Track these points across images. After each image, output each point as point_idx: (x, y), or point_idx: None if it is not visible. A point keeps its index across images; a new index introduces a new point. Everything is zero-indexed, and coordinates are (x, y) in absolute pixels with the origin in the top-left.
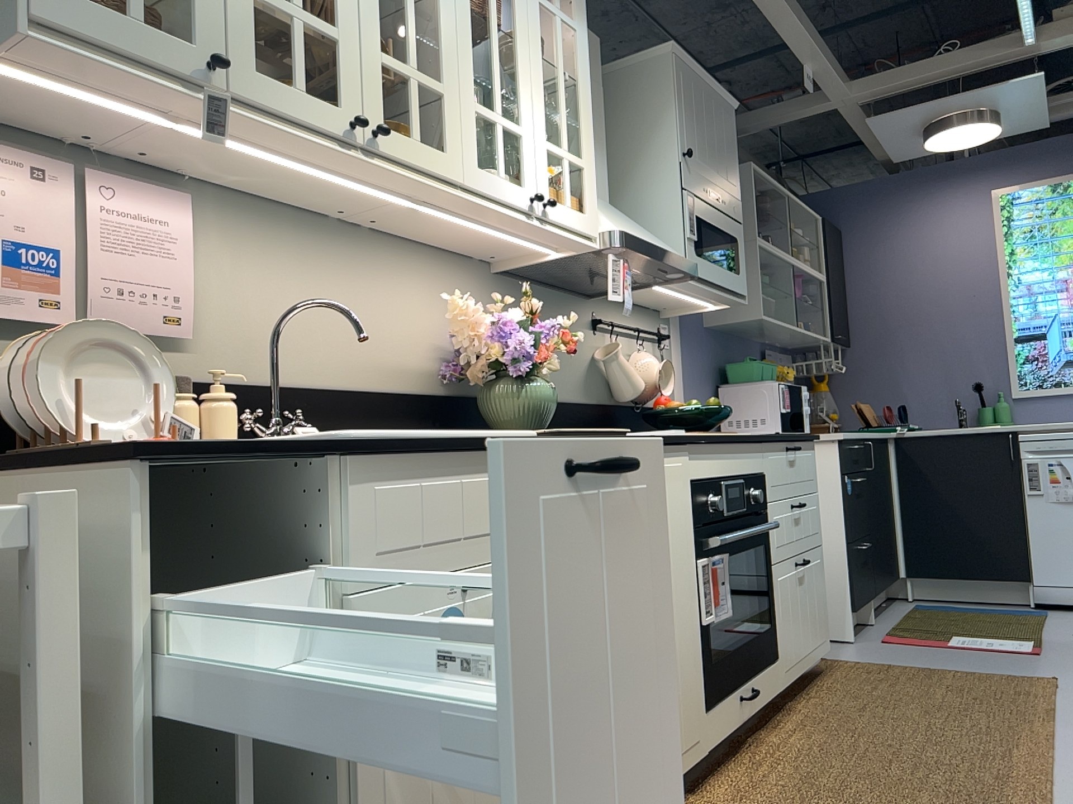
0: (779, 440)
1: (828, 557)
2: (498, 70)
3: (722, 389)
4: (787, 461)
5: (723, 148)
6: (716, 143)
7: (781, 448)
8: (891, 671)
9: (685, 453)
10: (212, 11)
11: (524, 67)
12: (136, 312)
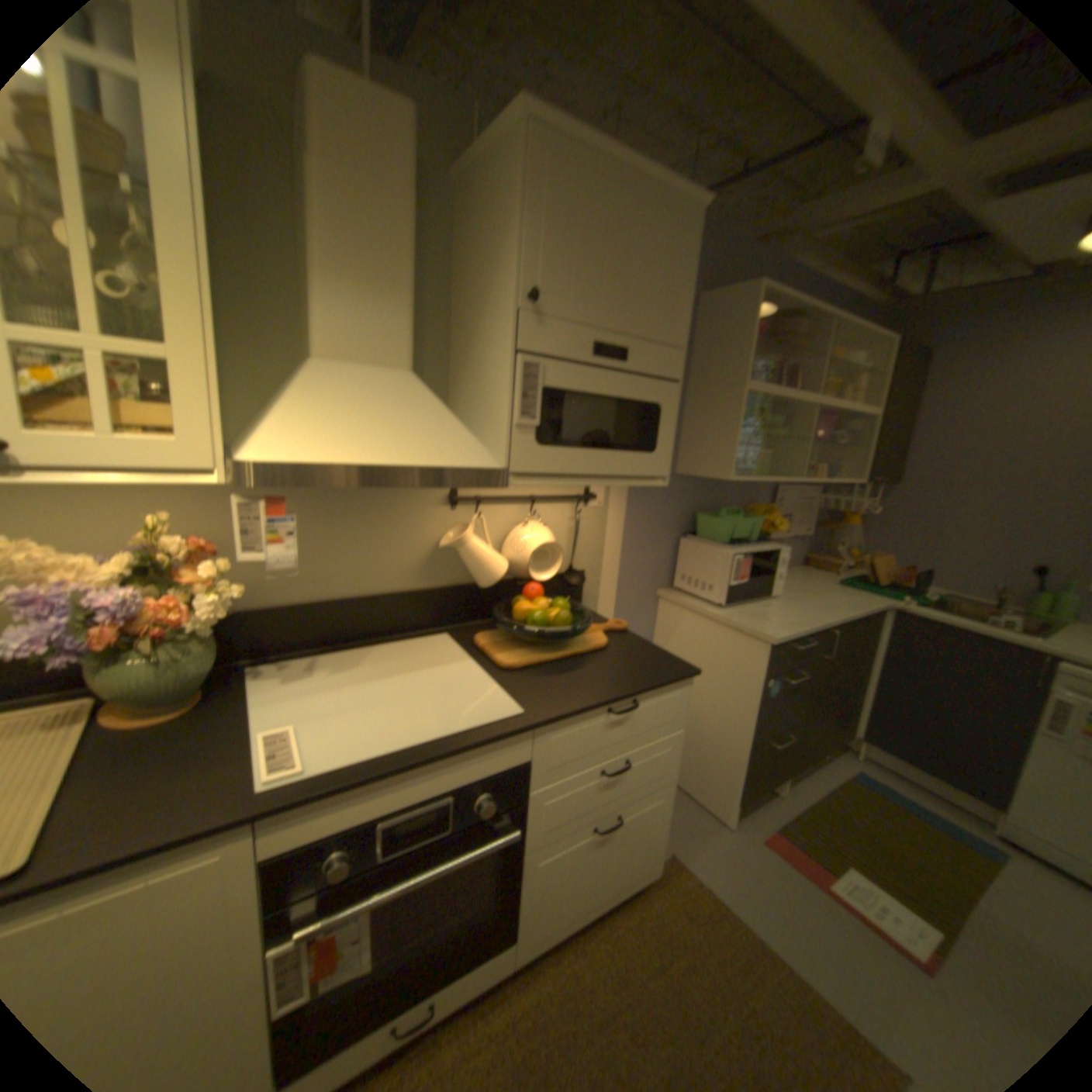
0: (573, 716)
1: (730, 747)
2: None
3: (688, 535)
4: (598, 727)
5: (651, 270)
6: (632, 263)
7: (590, 715)
8: (715, 931)
9: (231, 836)
10: None
11: None
12: None
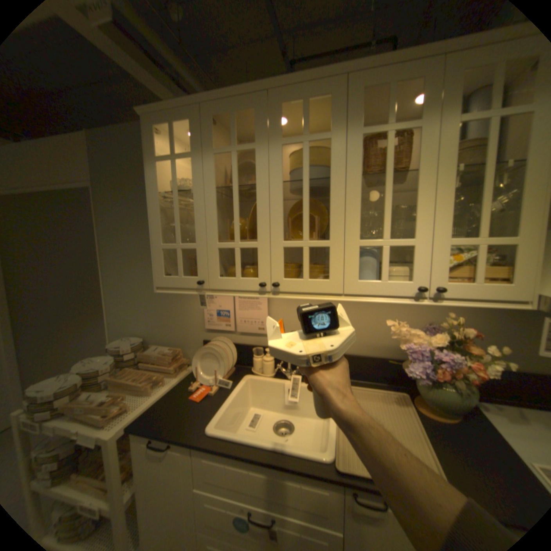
0: None
1: None
2: (389, 207)
3: None
4: None
5: None
6: None
7: None
8: None
9: None
10: (203, 262)
11: (425, 190)
12: (249, 327)
